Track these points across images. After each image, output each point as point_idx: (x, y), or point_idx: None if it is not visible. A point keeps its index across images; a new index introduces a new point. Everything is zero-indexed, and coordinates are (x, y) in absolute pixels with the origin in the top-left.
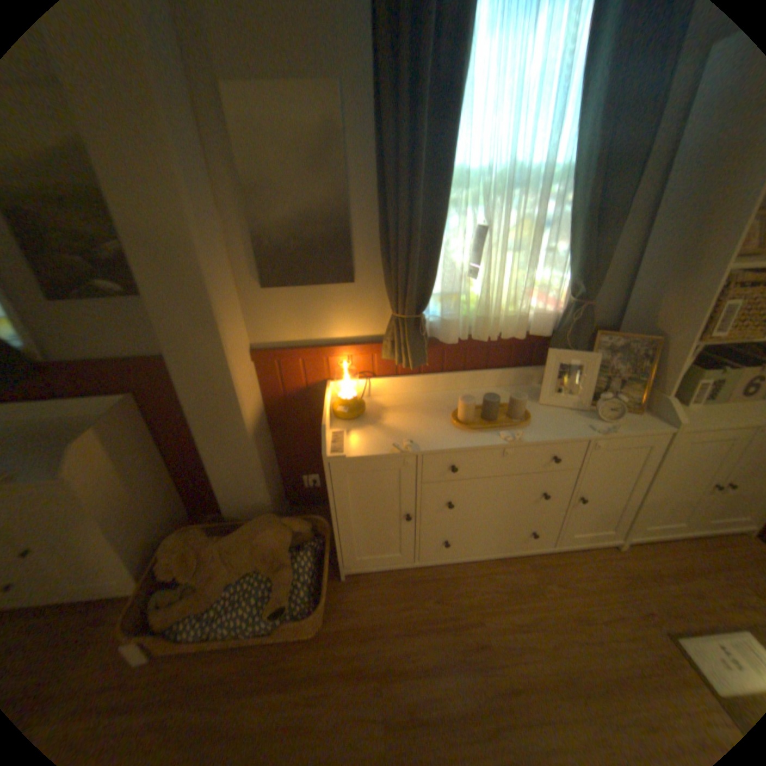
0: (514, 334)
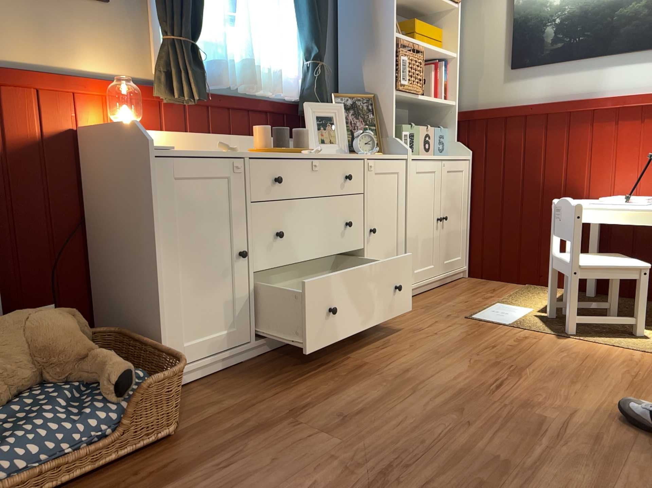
0: (273, 90)
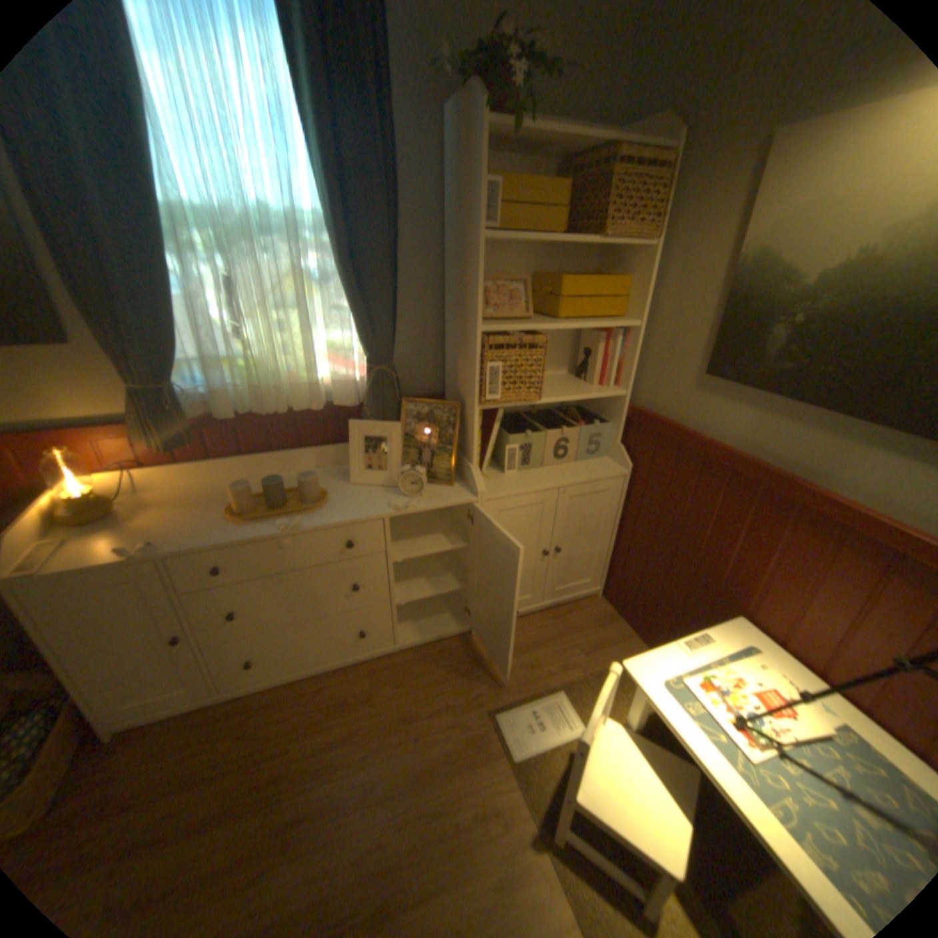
0: (309, 405)
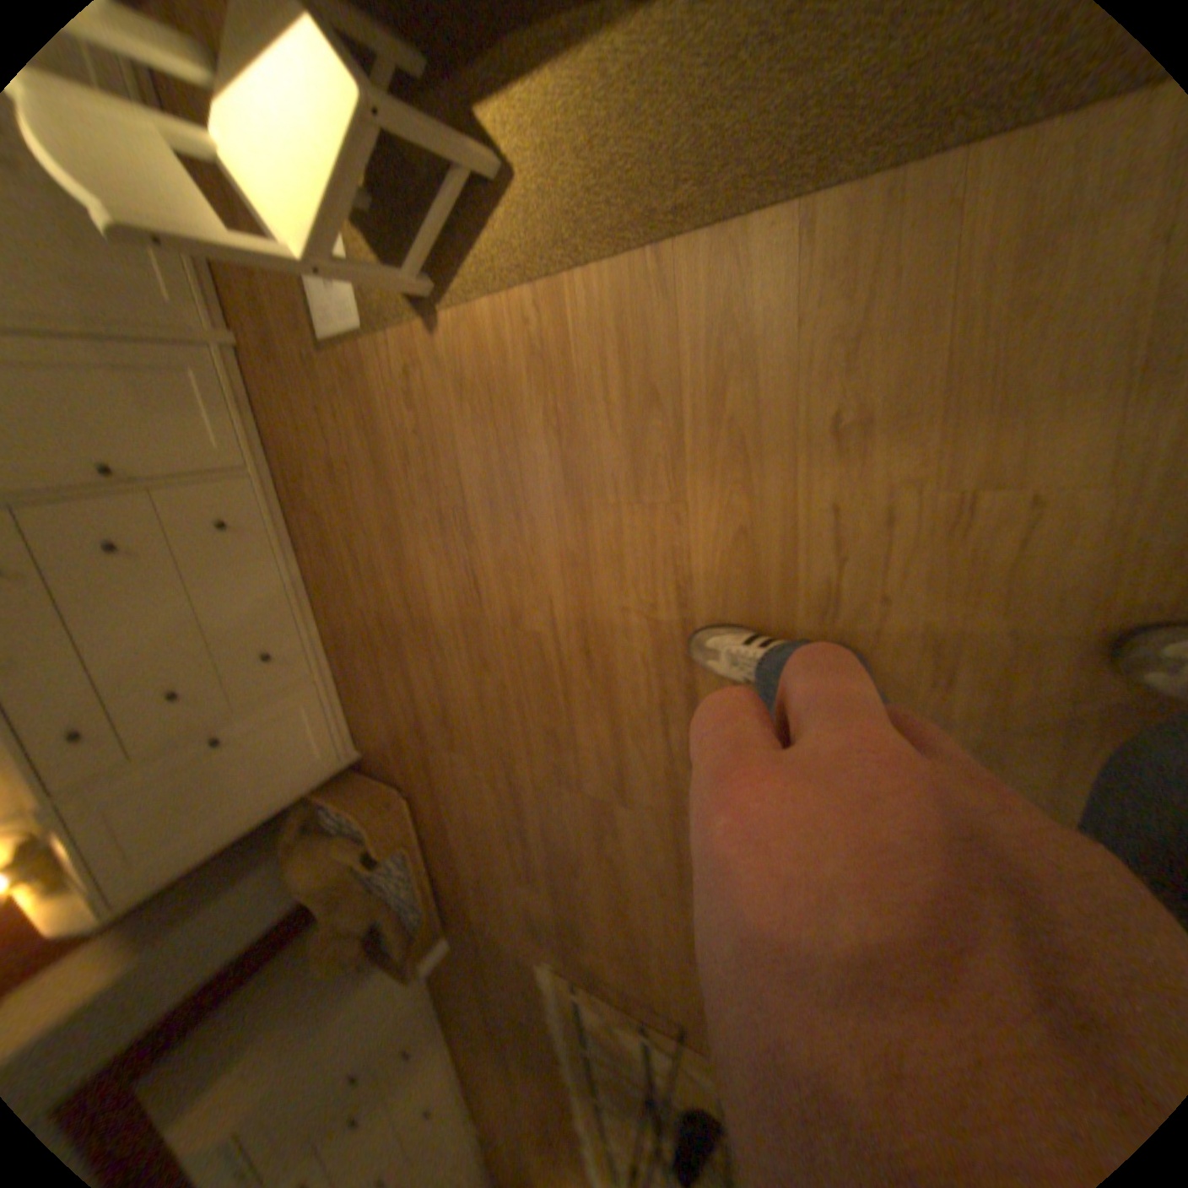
0: None
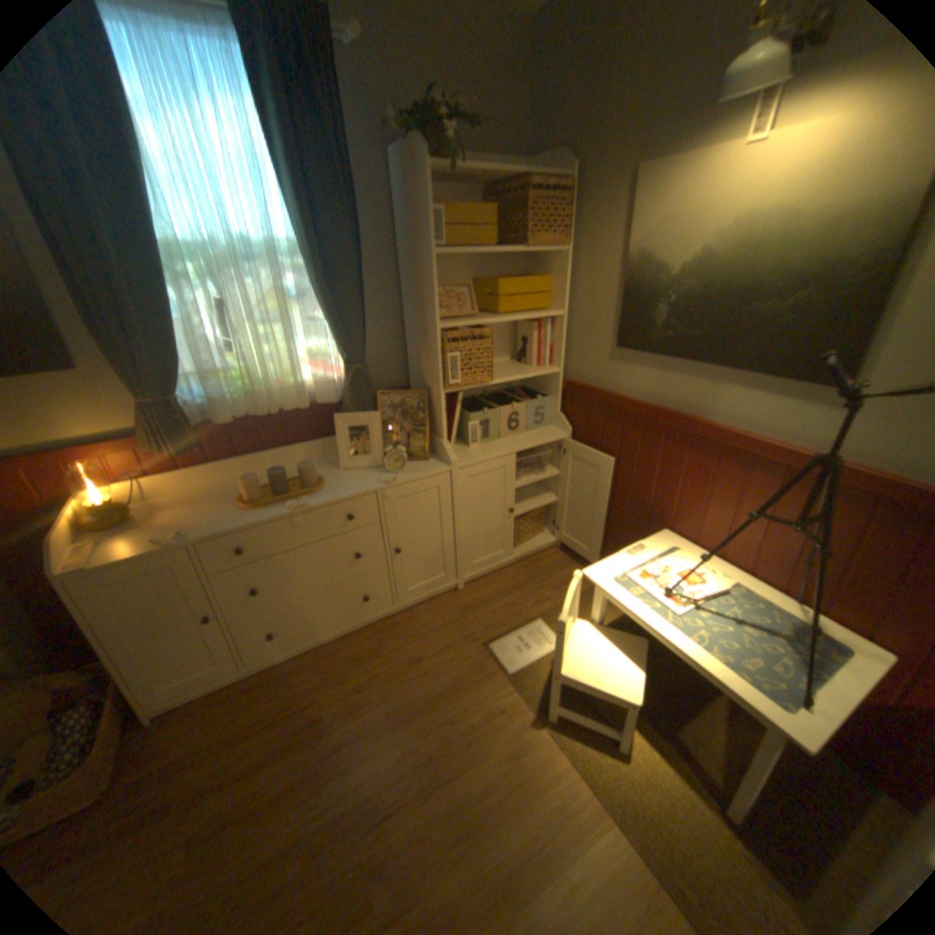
0: (297, 404)
